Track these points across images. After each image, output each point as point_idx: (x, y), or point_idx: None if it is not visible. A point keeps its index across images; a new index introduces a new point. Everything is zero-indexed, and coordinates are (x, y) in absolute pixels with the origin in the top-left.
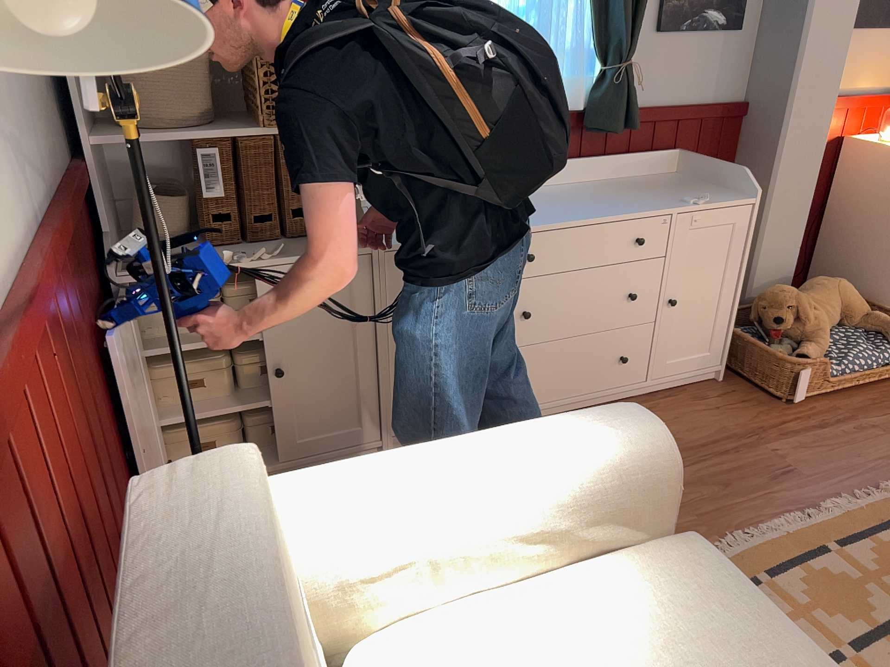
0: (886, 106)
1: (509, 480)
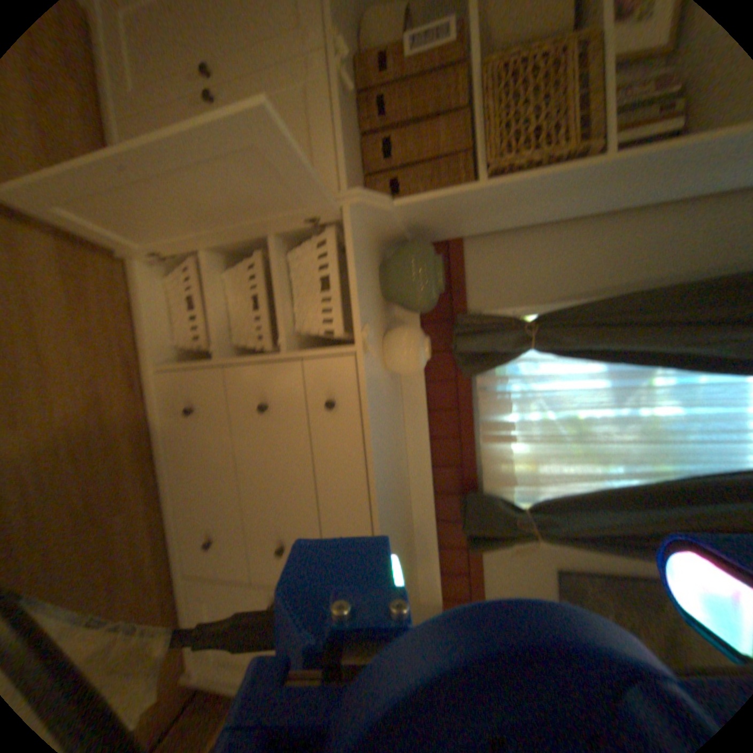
0: None
1: None
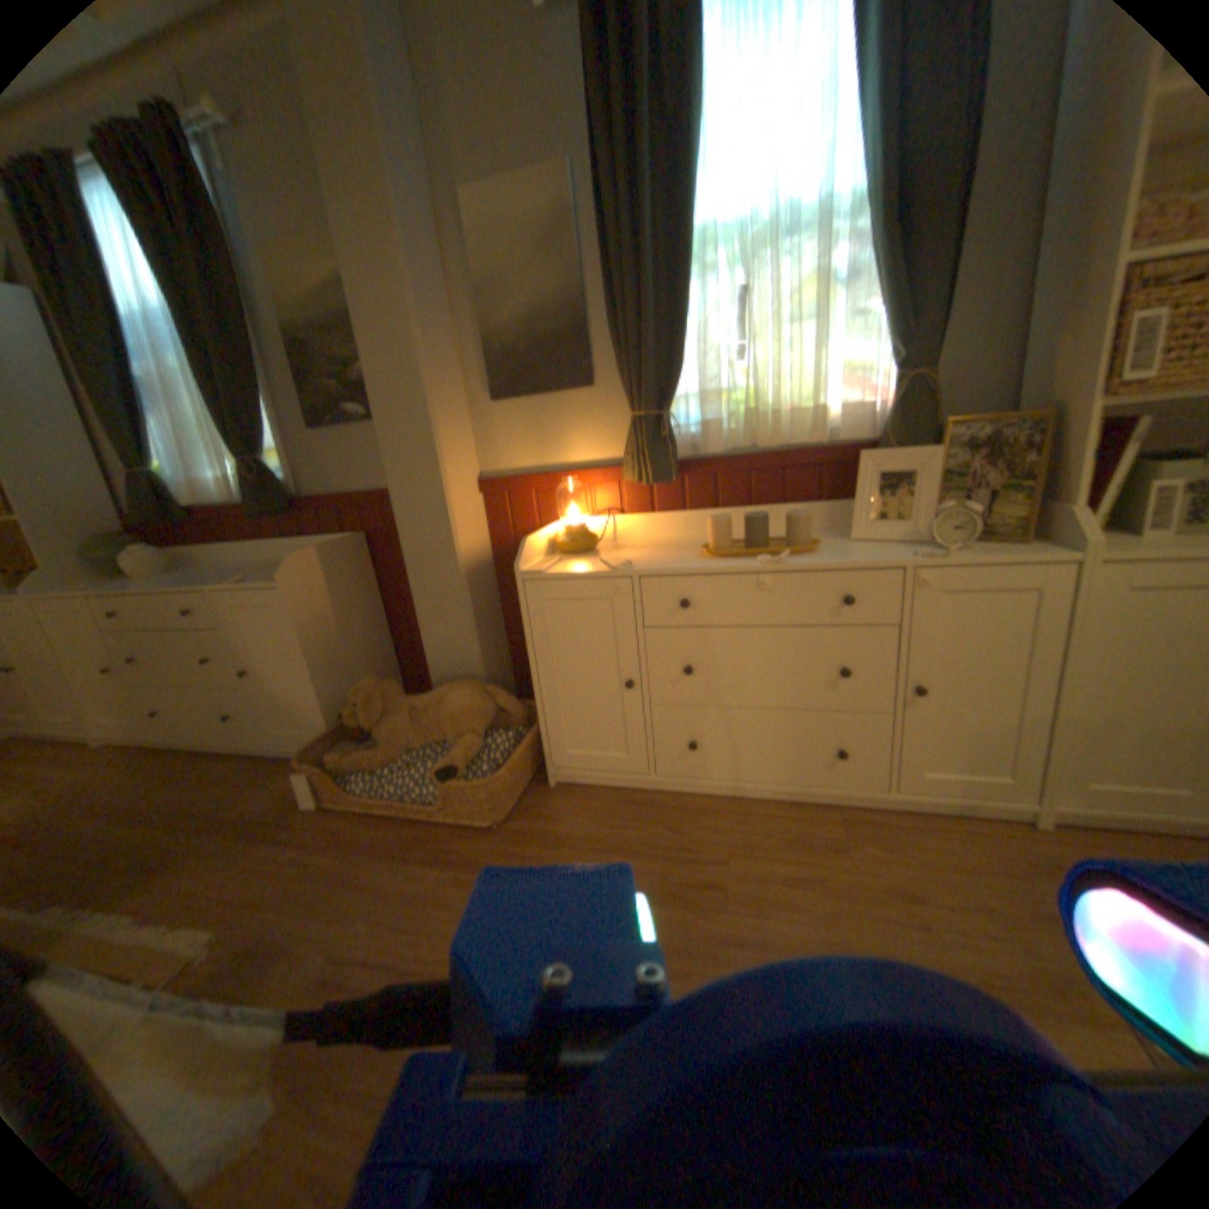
0: (600, 482)
1: None
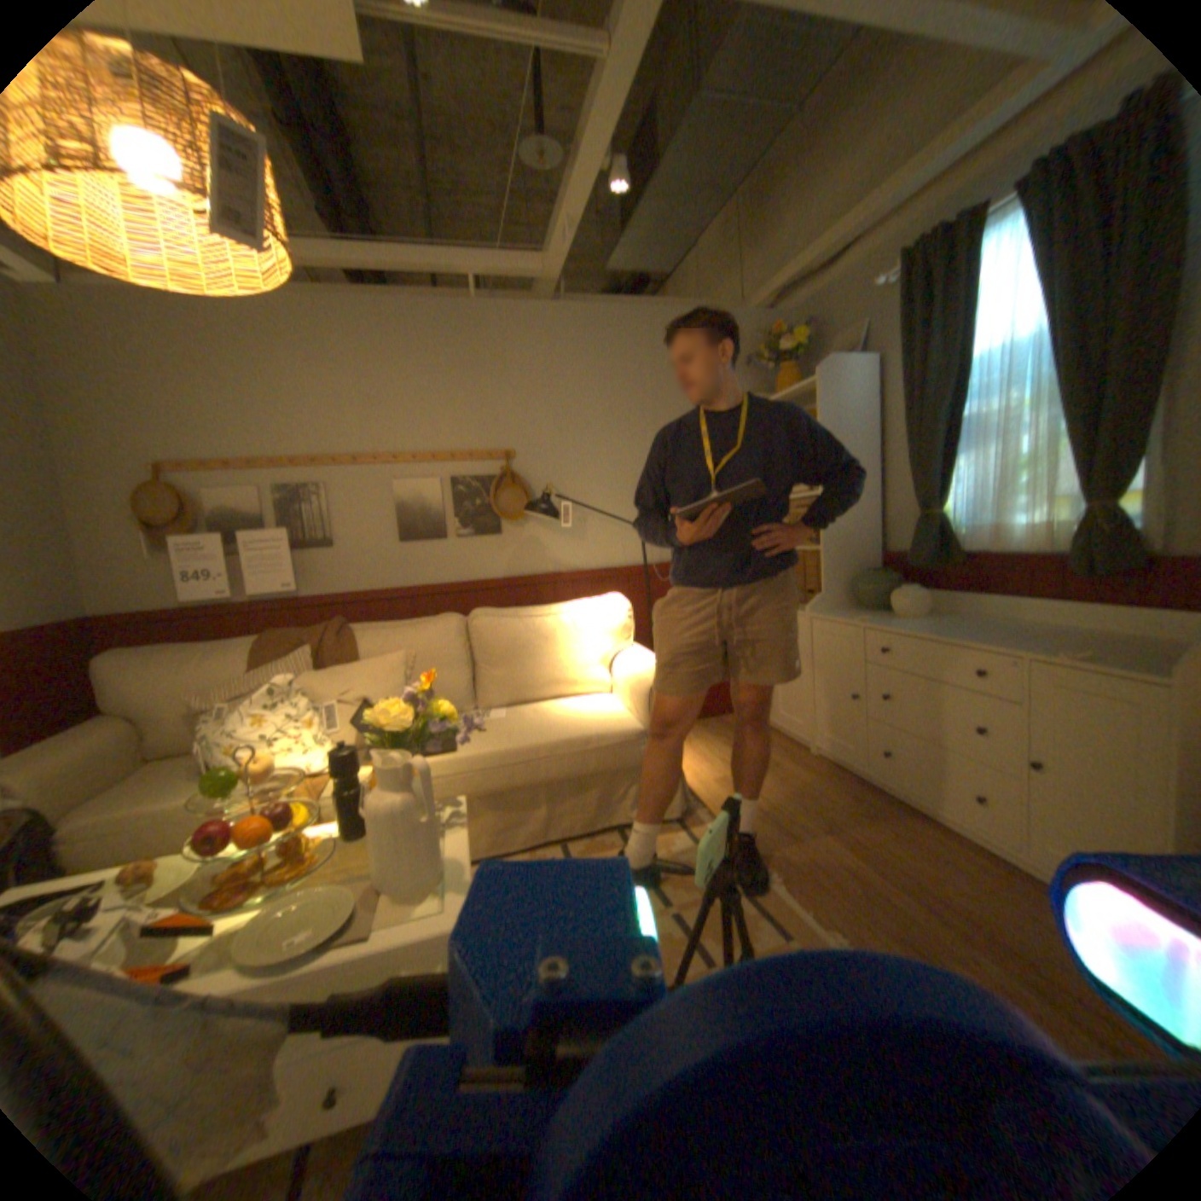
0: None
1: (630, 663)
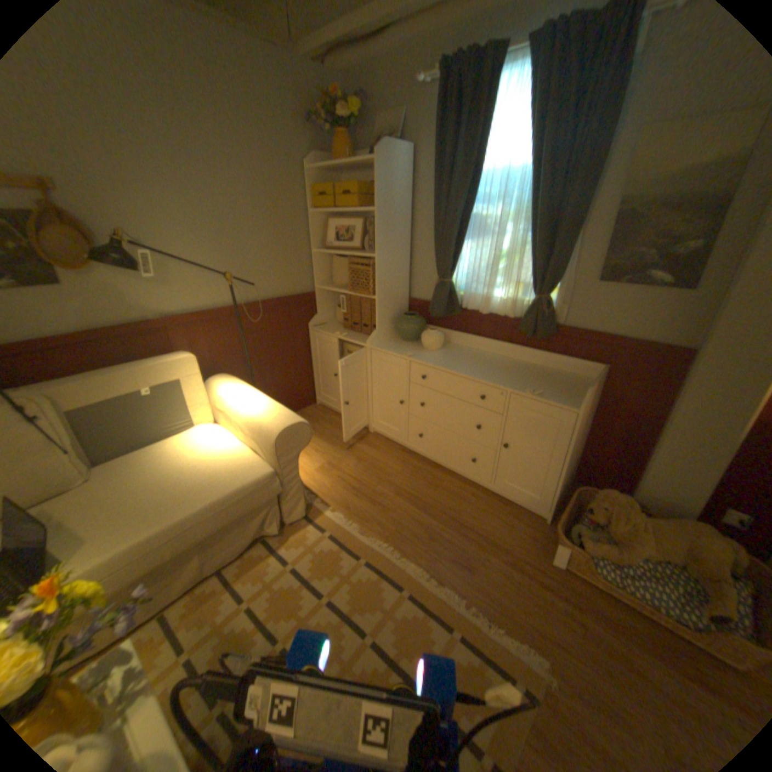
0: None
1: (246, 409)
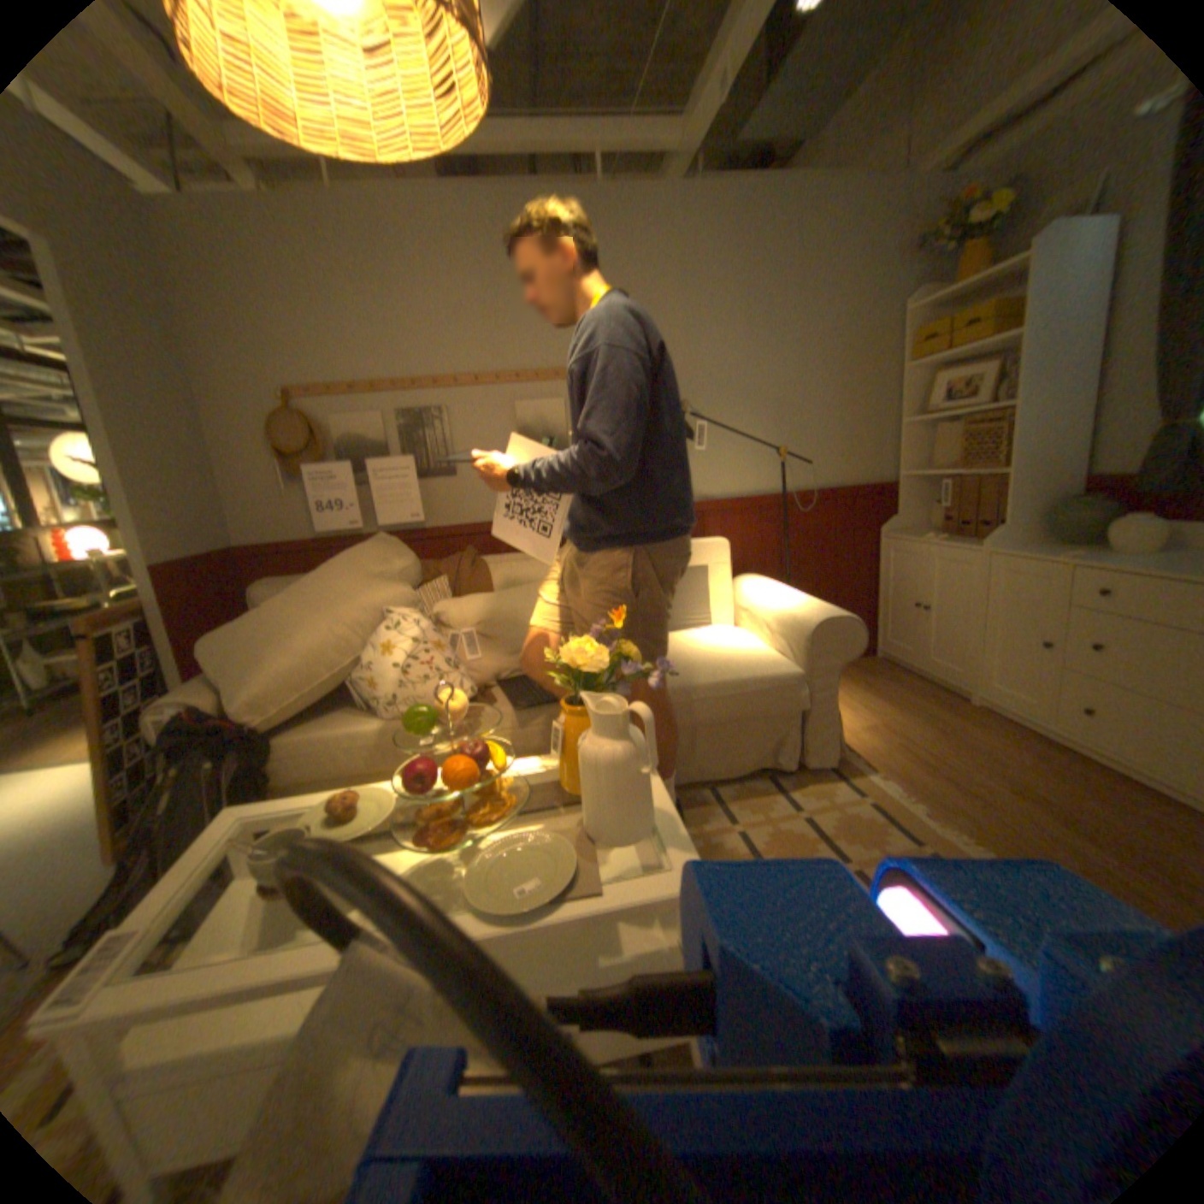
0: None
1: (778, 601)
